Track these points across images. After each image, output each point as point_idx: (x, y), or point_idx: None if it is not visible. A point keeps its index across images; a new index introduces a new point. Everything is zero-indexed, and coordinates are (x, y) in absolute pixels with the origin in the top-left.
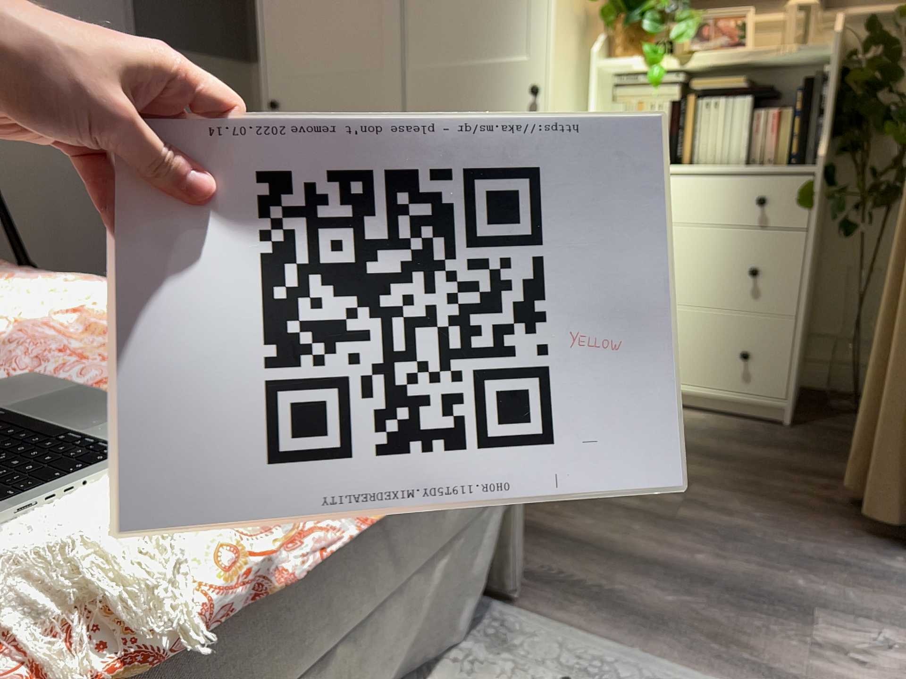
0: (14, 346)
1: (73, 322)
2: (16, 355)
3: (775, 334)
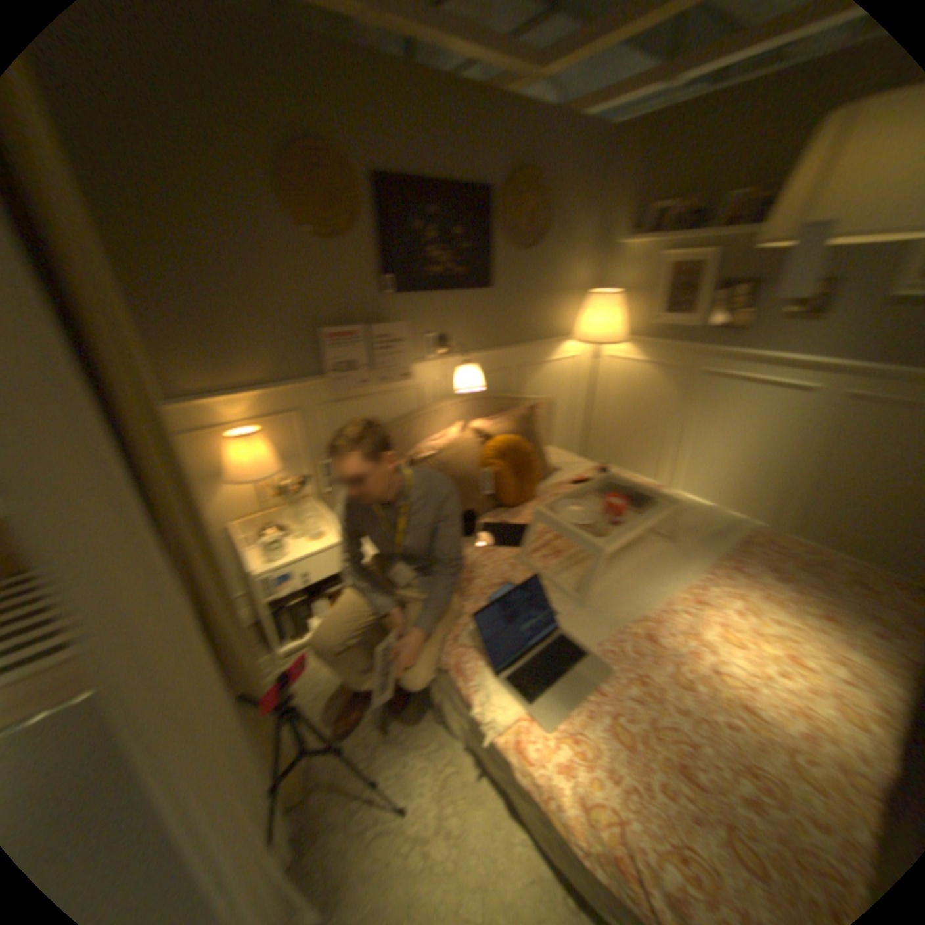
0: (682, 660)
1: (743, 677)
2: (671, 663)
3: None
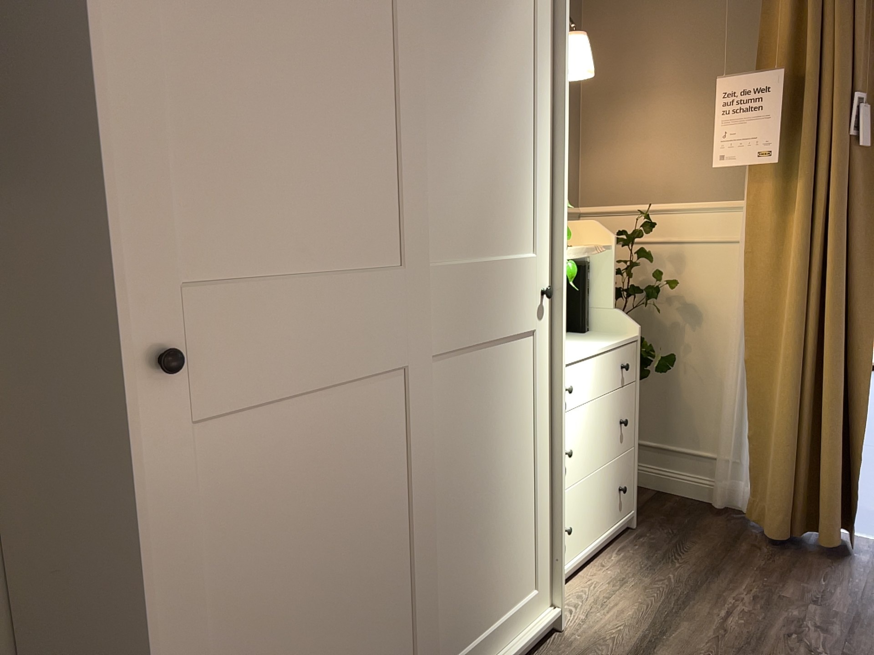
0: None
1: None
2: None
3: (624, 460)
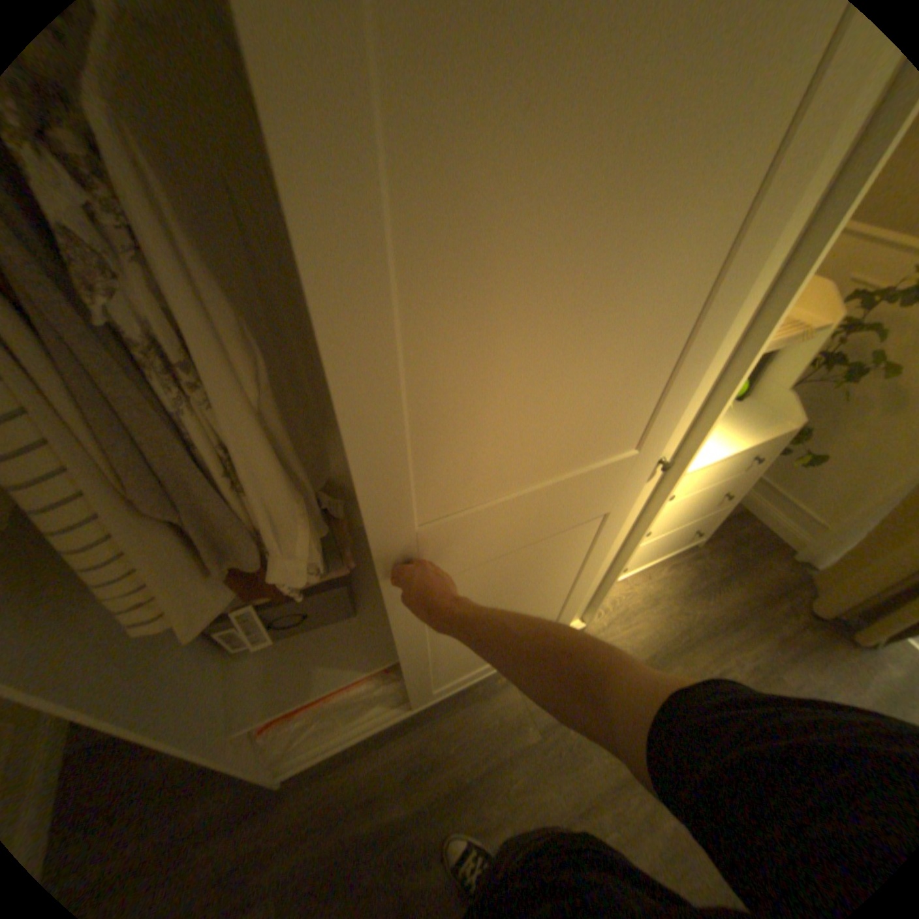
0: None
1: None
2: None
3: (717, 517)
